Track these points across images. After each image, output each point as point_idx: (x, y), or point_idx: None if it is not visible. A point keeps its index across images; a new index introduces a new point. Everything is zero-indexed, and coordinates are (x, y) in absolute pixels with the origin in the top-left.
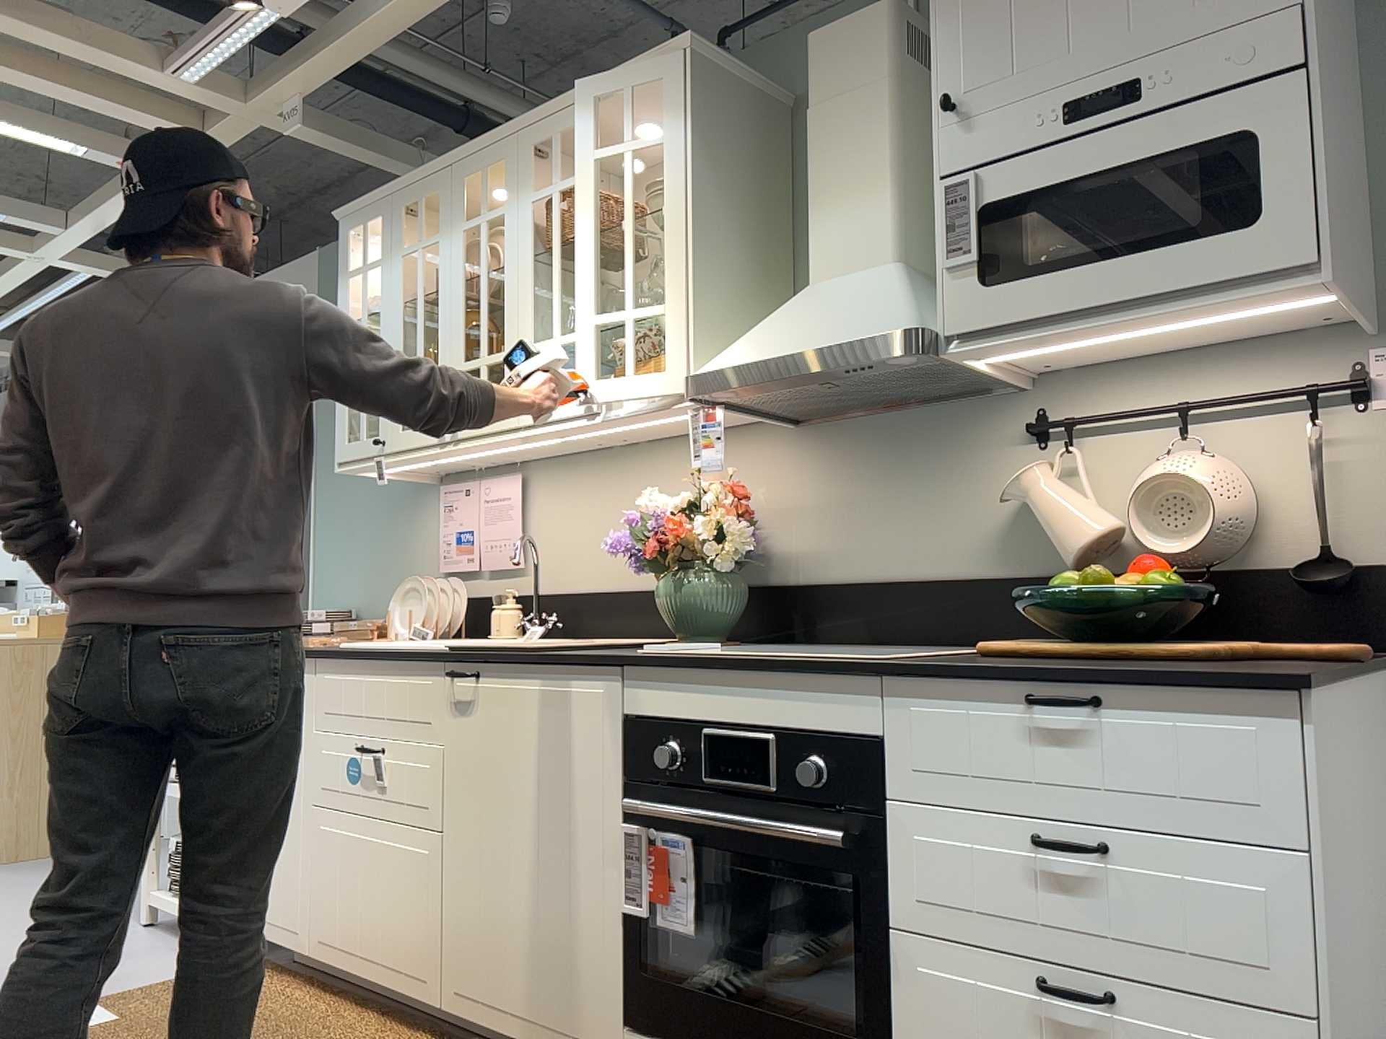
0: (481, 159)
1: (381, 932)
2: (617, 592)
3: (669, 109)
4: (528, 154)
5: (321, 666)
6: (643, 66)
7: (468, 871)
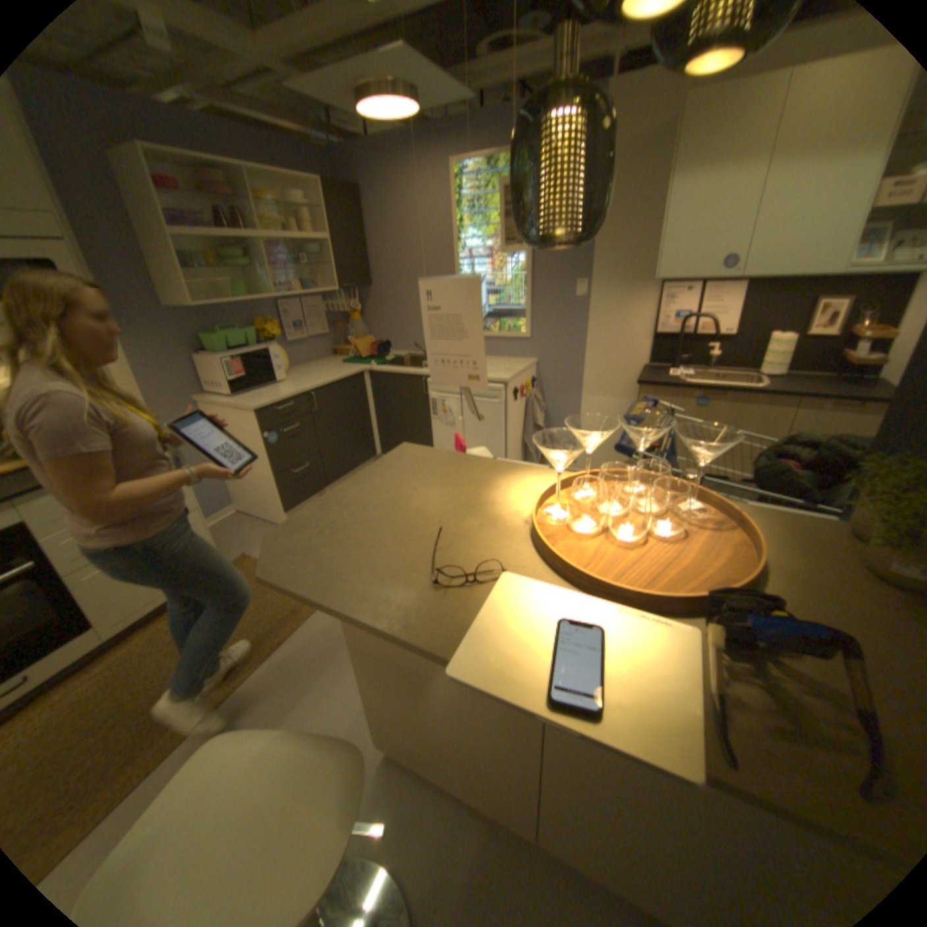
0: None
1: None
2: None
3: None
4: None
5: None
6: None
7: None
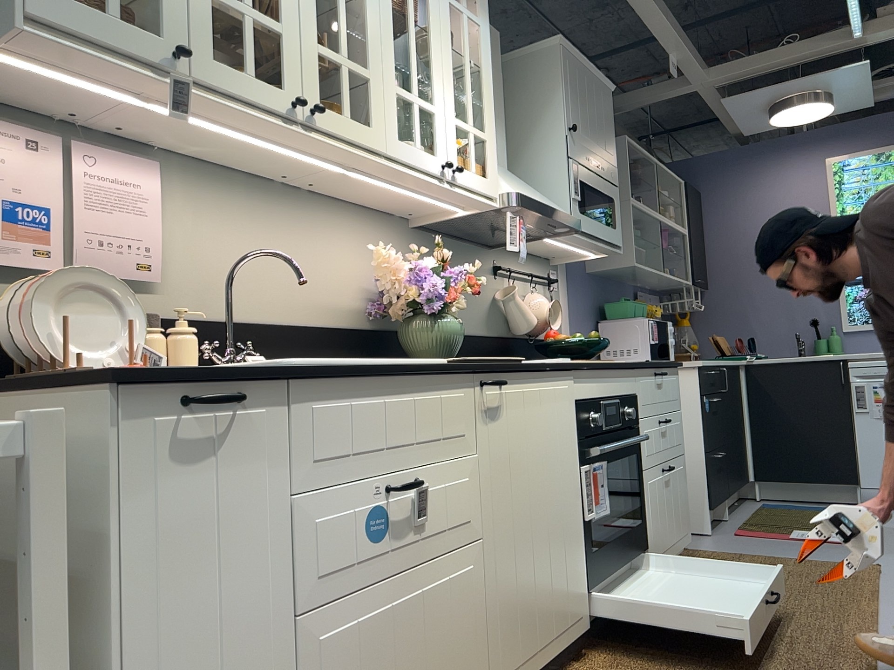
0: None
1: None
2: (288, 325)
3: (481, 4)
4: None
5: (299, 391)
6: None
7: (506, 558)
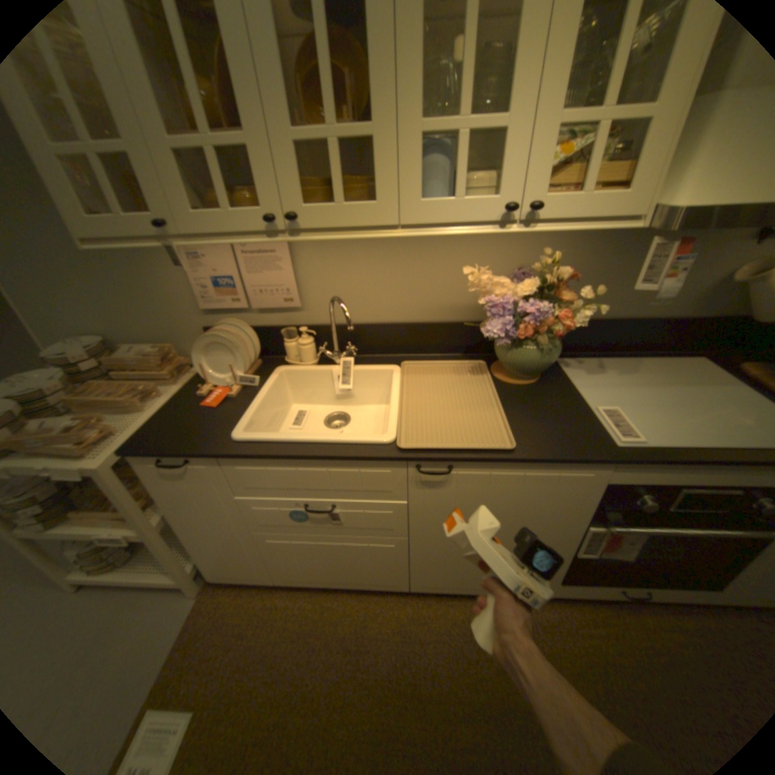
0: None
1: (348, 575)
2: (399, 323)
3: None
4: None
5: (226, 462)
6: None
7: (437, 551)
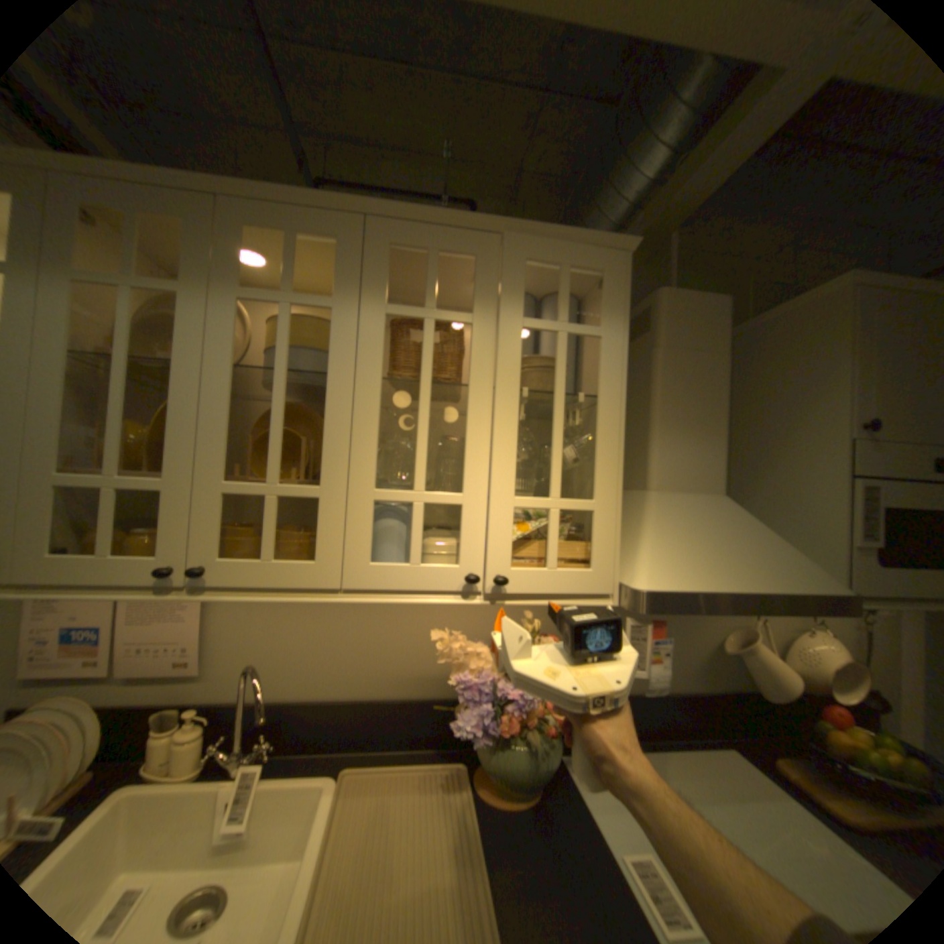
0: (286, 212)
1: None
2: (348, 702)
3: (608, 299)
4: (386, 248)
5: None
6: (578, 235)
7: None
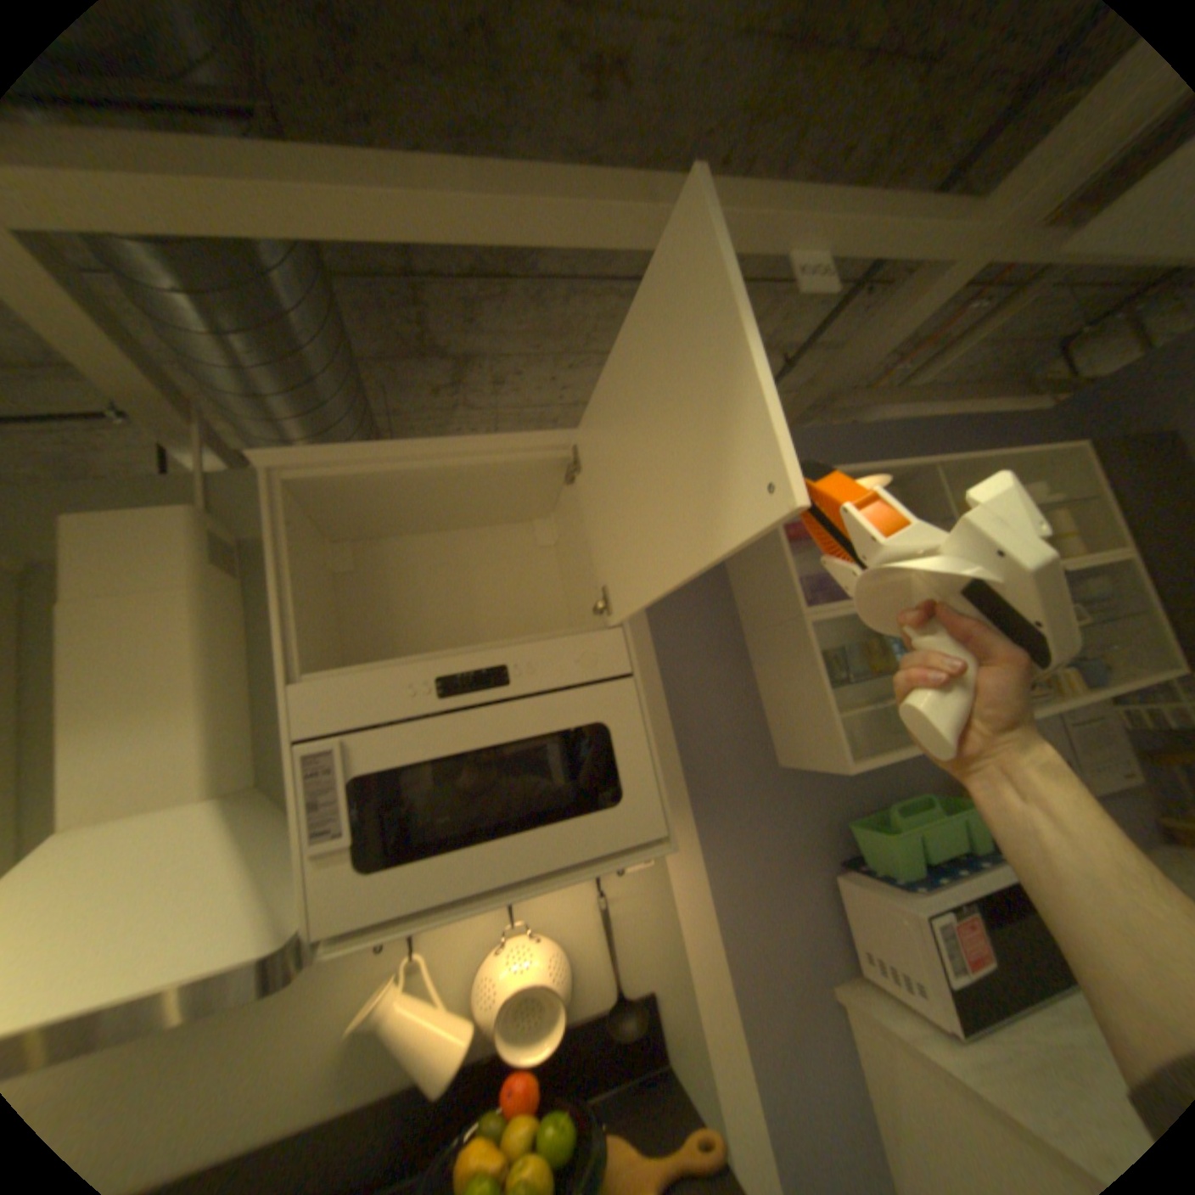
0: None
1: None
2: None
3: None
4: None
5: None
6: None
7: None
